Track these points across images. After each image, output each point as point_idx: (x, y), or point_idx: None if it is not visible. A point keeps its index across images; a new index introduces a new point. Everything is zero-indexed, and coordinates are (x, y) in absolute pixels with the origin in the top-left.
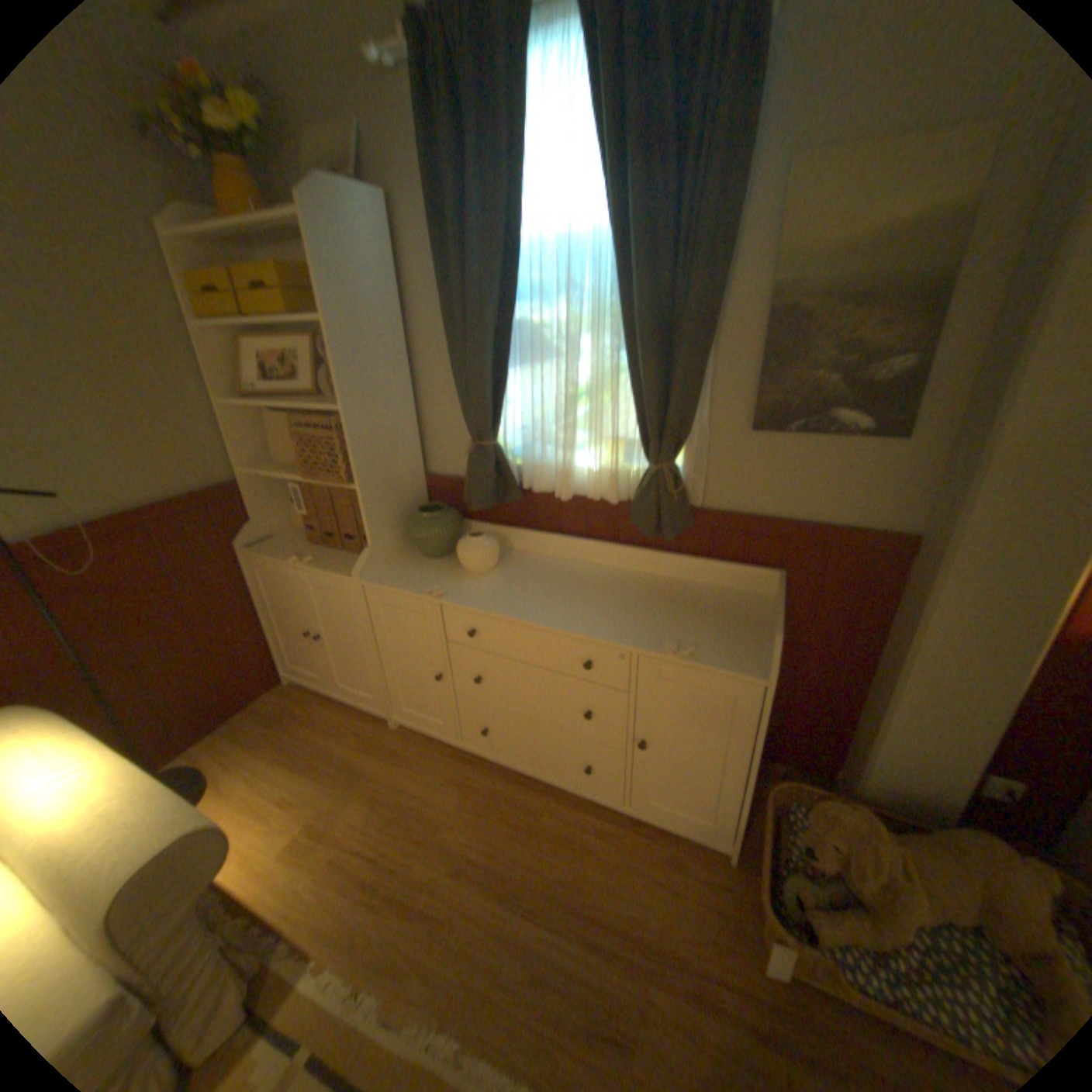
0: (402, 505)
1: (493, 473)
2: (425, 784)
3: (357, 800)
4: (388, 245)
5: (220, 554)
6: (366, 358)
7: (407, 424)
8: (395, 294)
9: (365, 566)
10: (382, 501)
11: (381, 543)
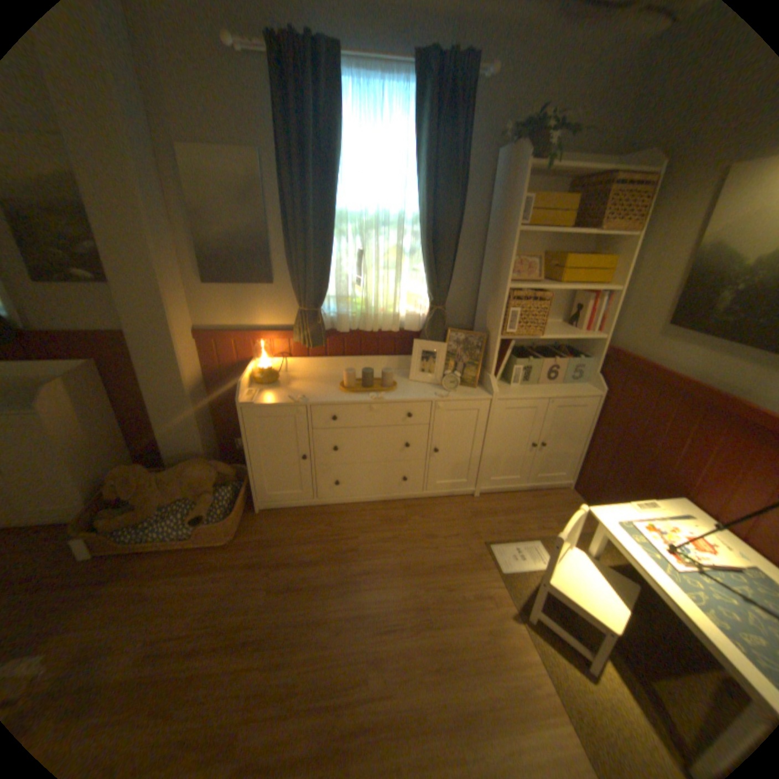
0: None
1: None
2: None
3: None
4: None
5: None
6: None
7: None
8: None
9: None
10: None
11: None
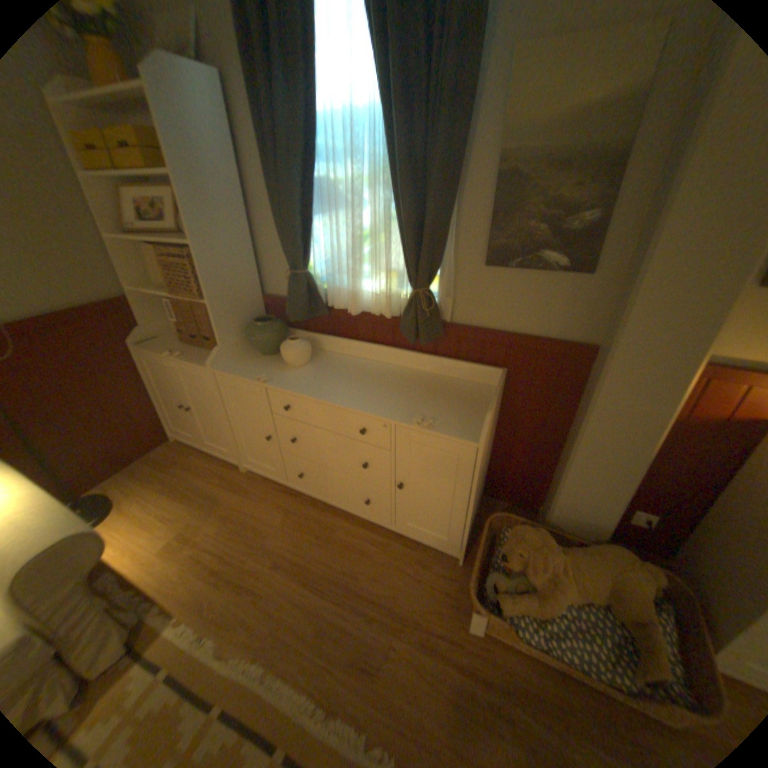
0: (244, 316)
1: (305, 293)
2: (262, 508)
3: (214, 518)
4: (224, 115)
5: (117, 349)
6: (209, 204)
7: (246, 256)
8: (232, 155)
9: (215, 359)
10: (227, 313)
11: (228, 343)
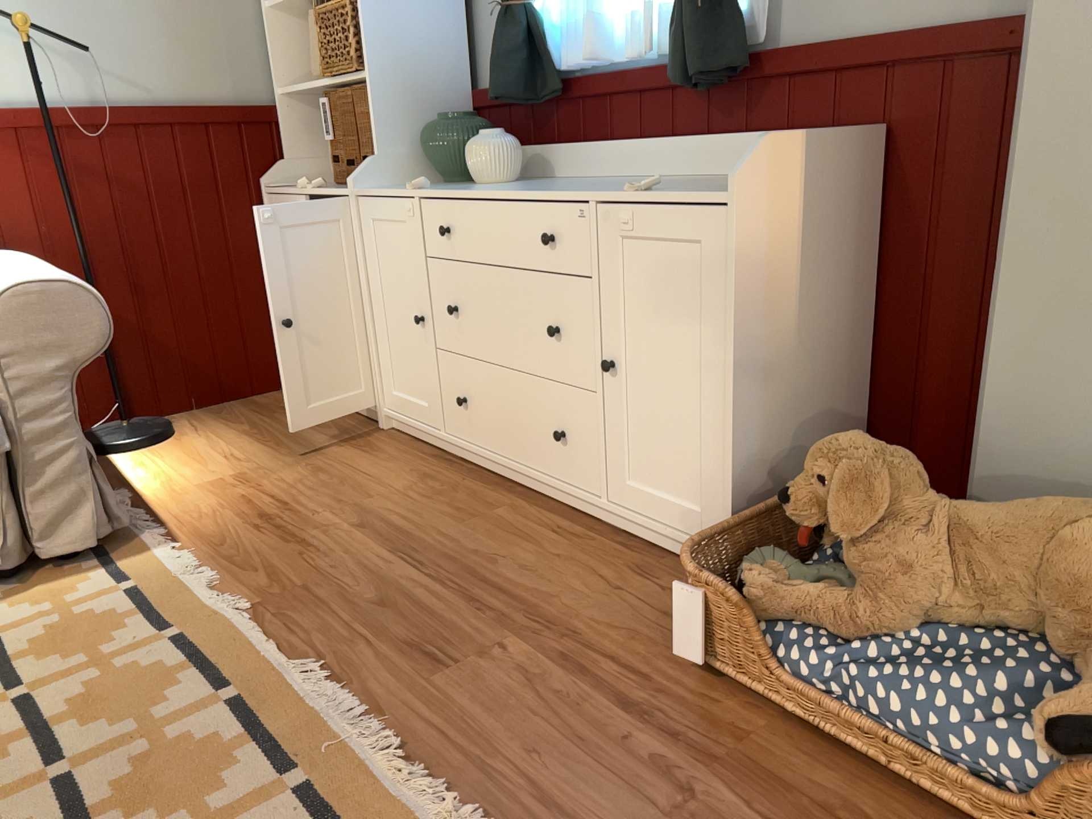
0: (428, 119)
1: (518, 45)
2: (385, 467)
3: (303, 466)
4: None
5: (246, 191)
6: None
7: (447, 14)
8: None
9: (363, 174)
10: (398, 102)
11: (390, 155)
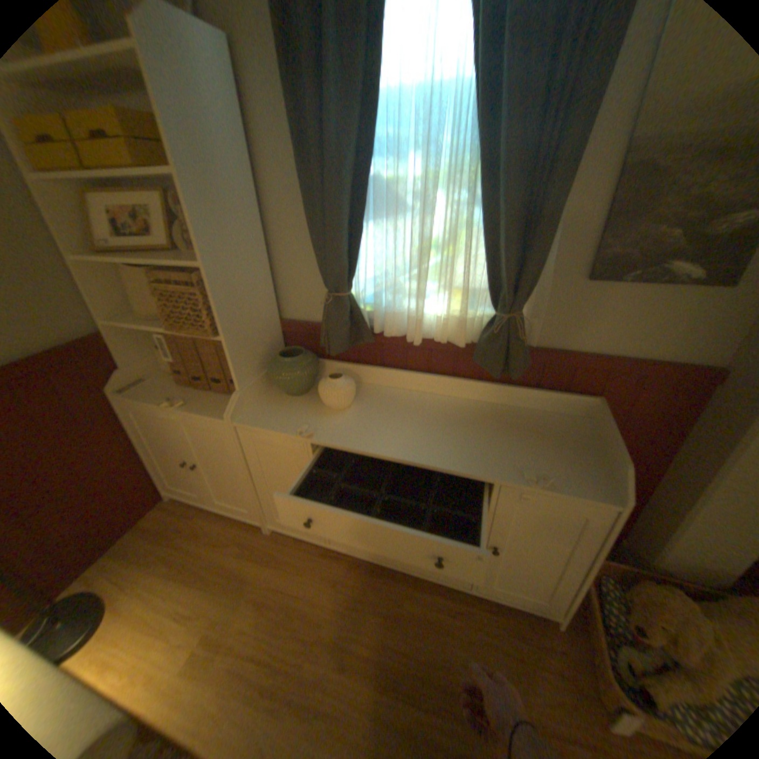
0: (263, 349)
1: (349, 320)
2: (302, 582)
3: (245, 605)
4: (236, 94)
5: (93, 400)
6: (223, 212)
7: (263, 275)
8: (245, 147)
9: (235, 408)
10: (246, 348)
11: (248, 385)
